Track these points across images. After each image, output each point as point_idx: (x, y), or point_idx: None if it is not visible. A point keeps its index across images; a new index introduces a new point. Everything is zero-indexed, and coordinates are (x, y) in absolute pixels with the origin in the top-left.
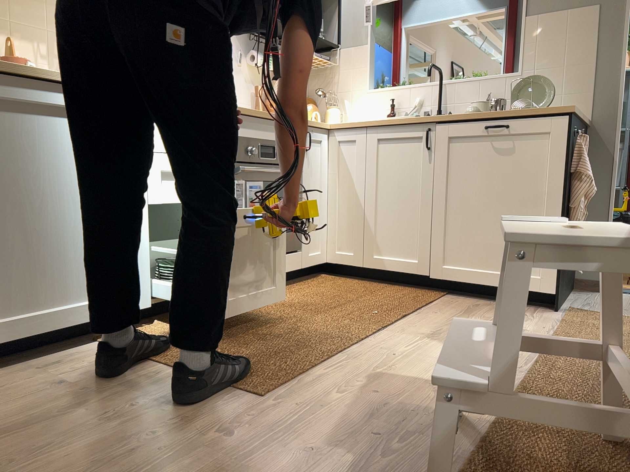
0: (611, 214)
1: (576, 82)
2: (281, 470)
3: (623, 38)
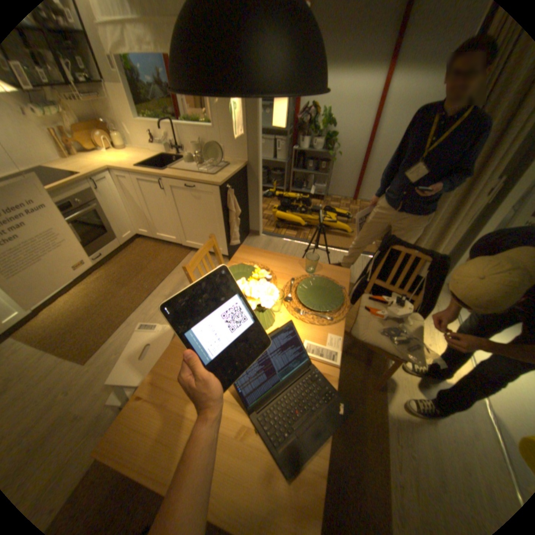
0: (261, 205)
1: (240, 137)
2: (82, 405)
3: (258, 115)
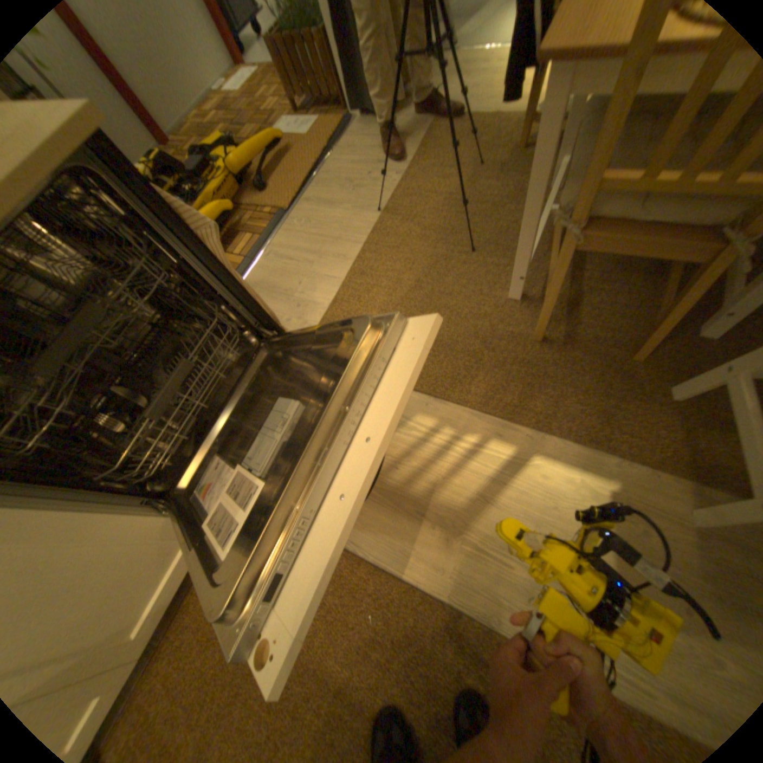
0: None
1: None
2: None
3: None
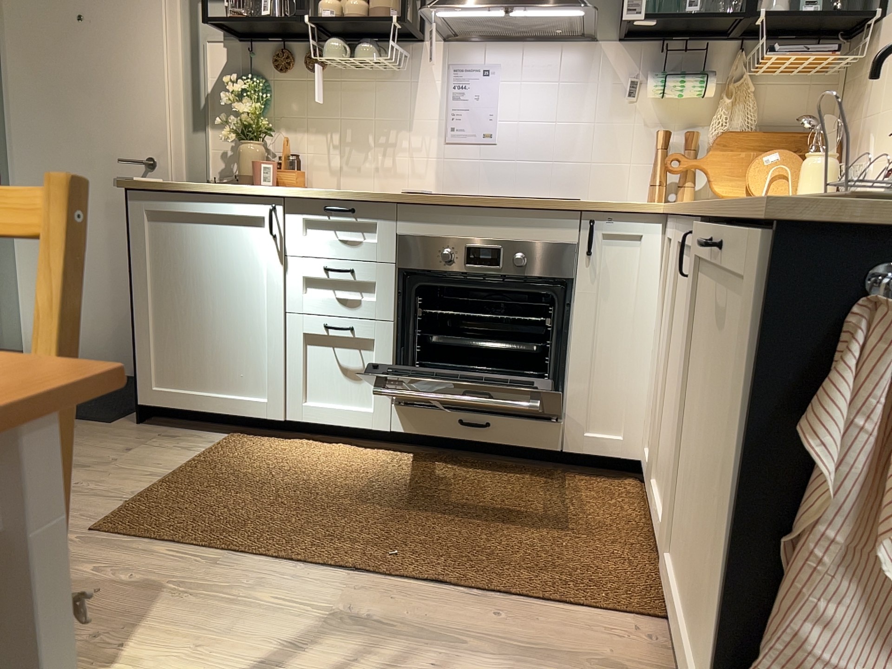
0: None
1: None
2: None
3: None
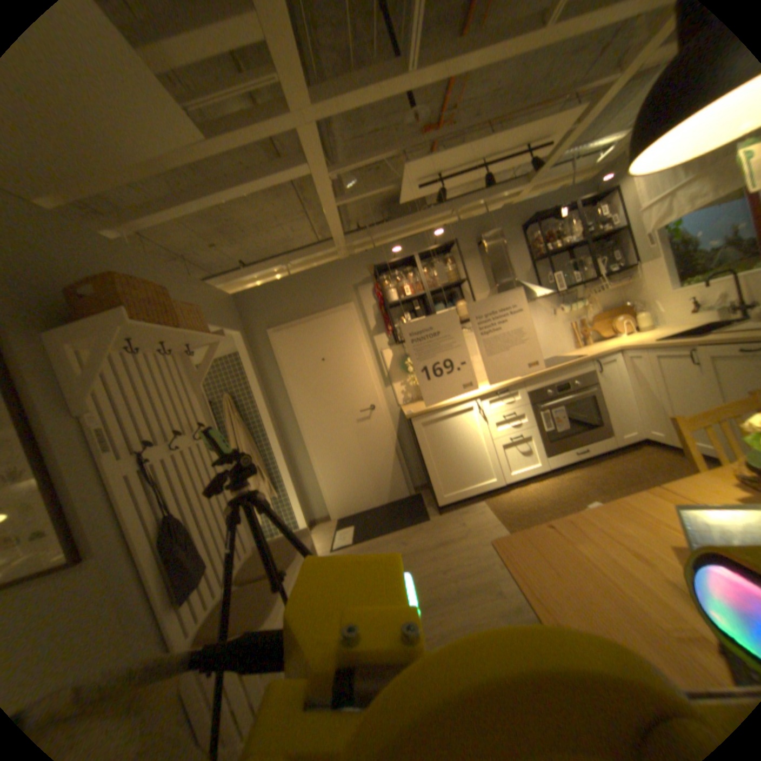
0: None
1: None
2: (508, 586)
3: None
